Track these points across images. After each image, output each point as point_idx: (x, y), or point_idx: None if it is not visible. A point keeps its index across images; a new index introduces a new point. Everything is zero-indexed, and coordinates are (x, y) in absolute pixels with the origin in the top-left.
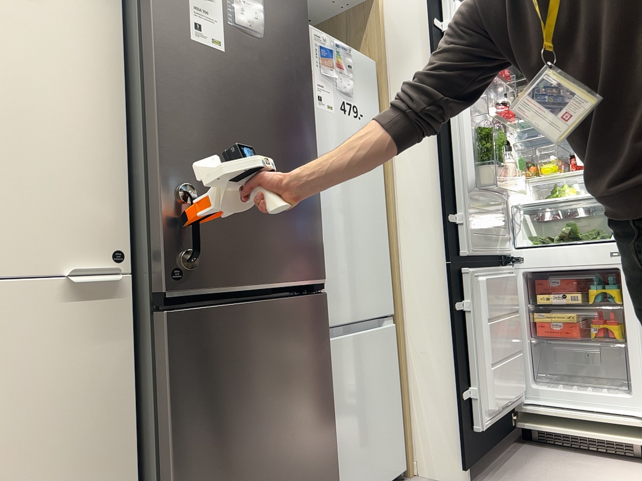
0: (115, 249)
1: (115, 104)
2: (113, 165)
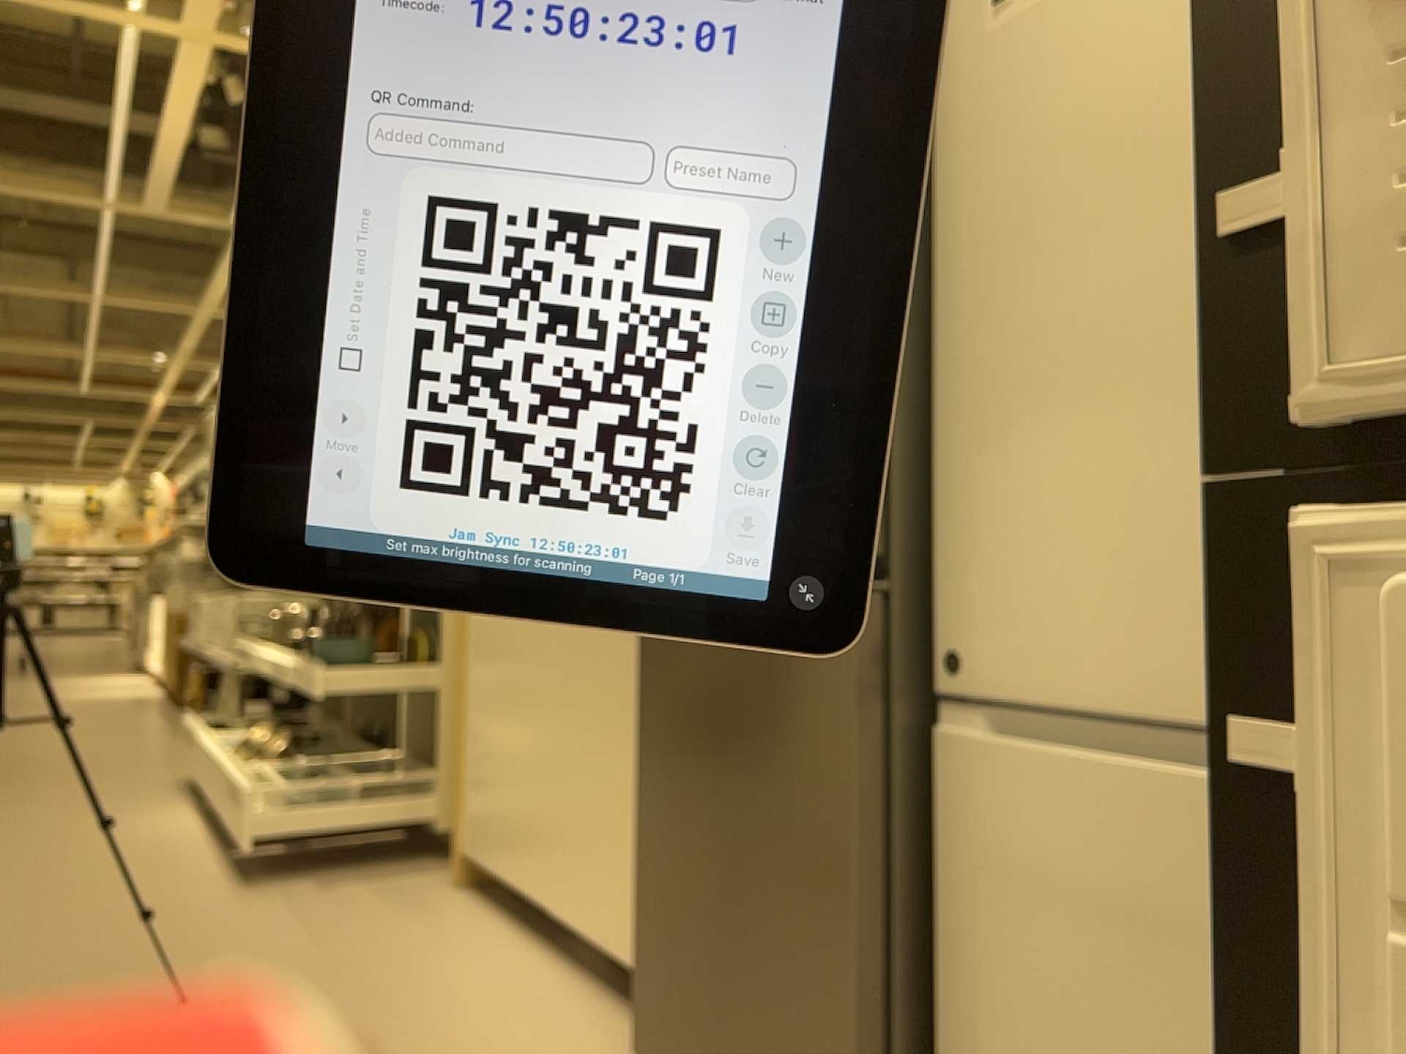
0: None
1: None
2: None
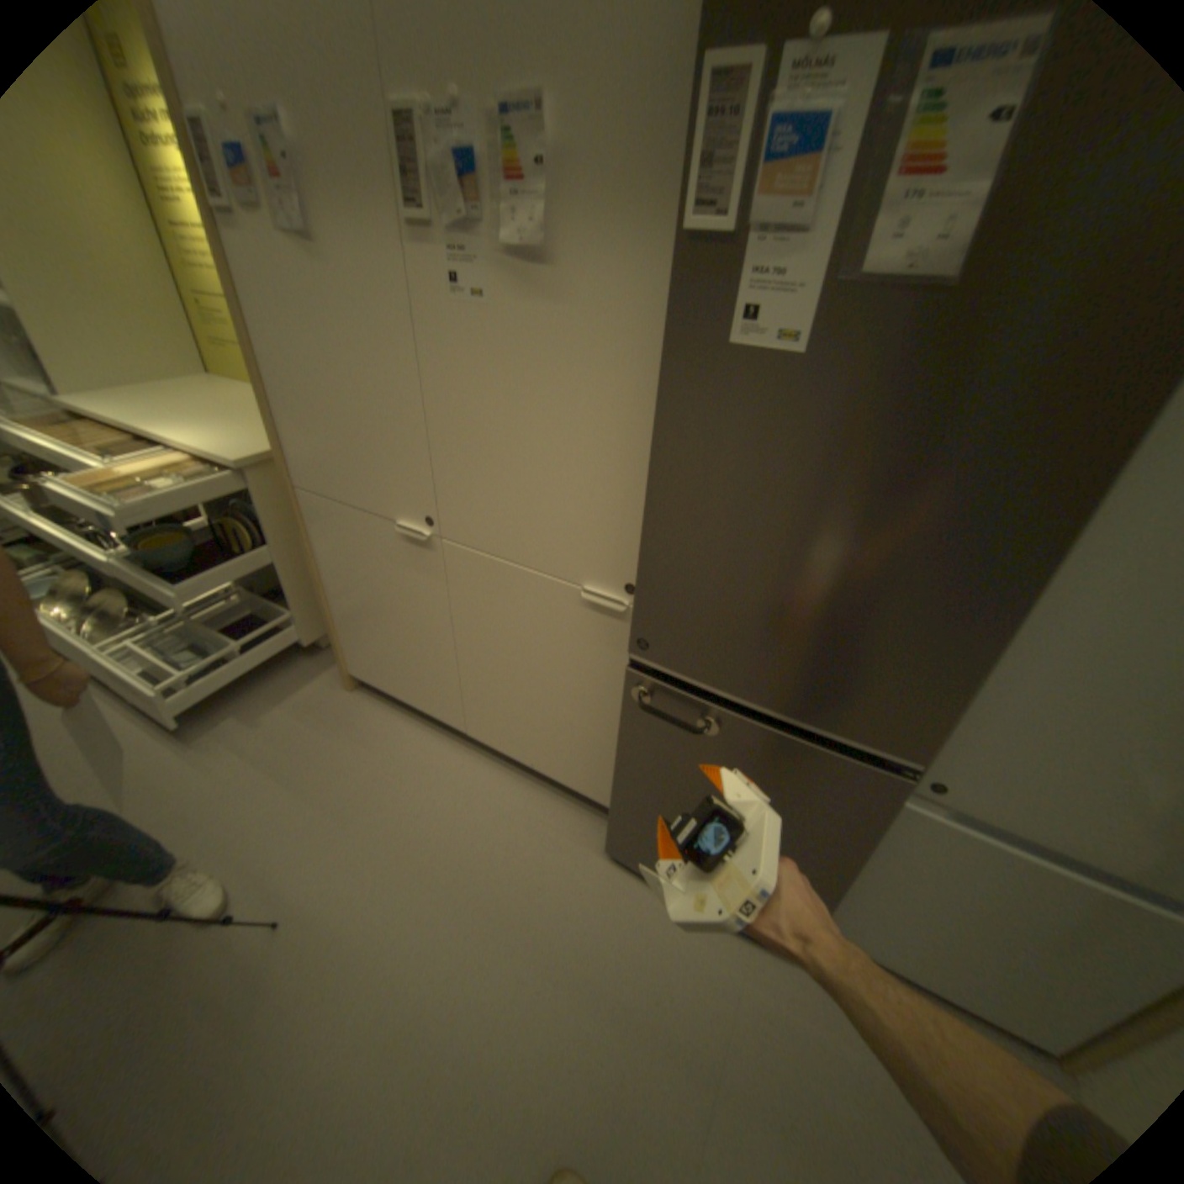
0: (631, 580)
1: (653, 424)
2: (641, 498)
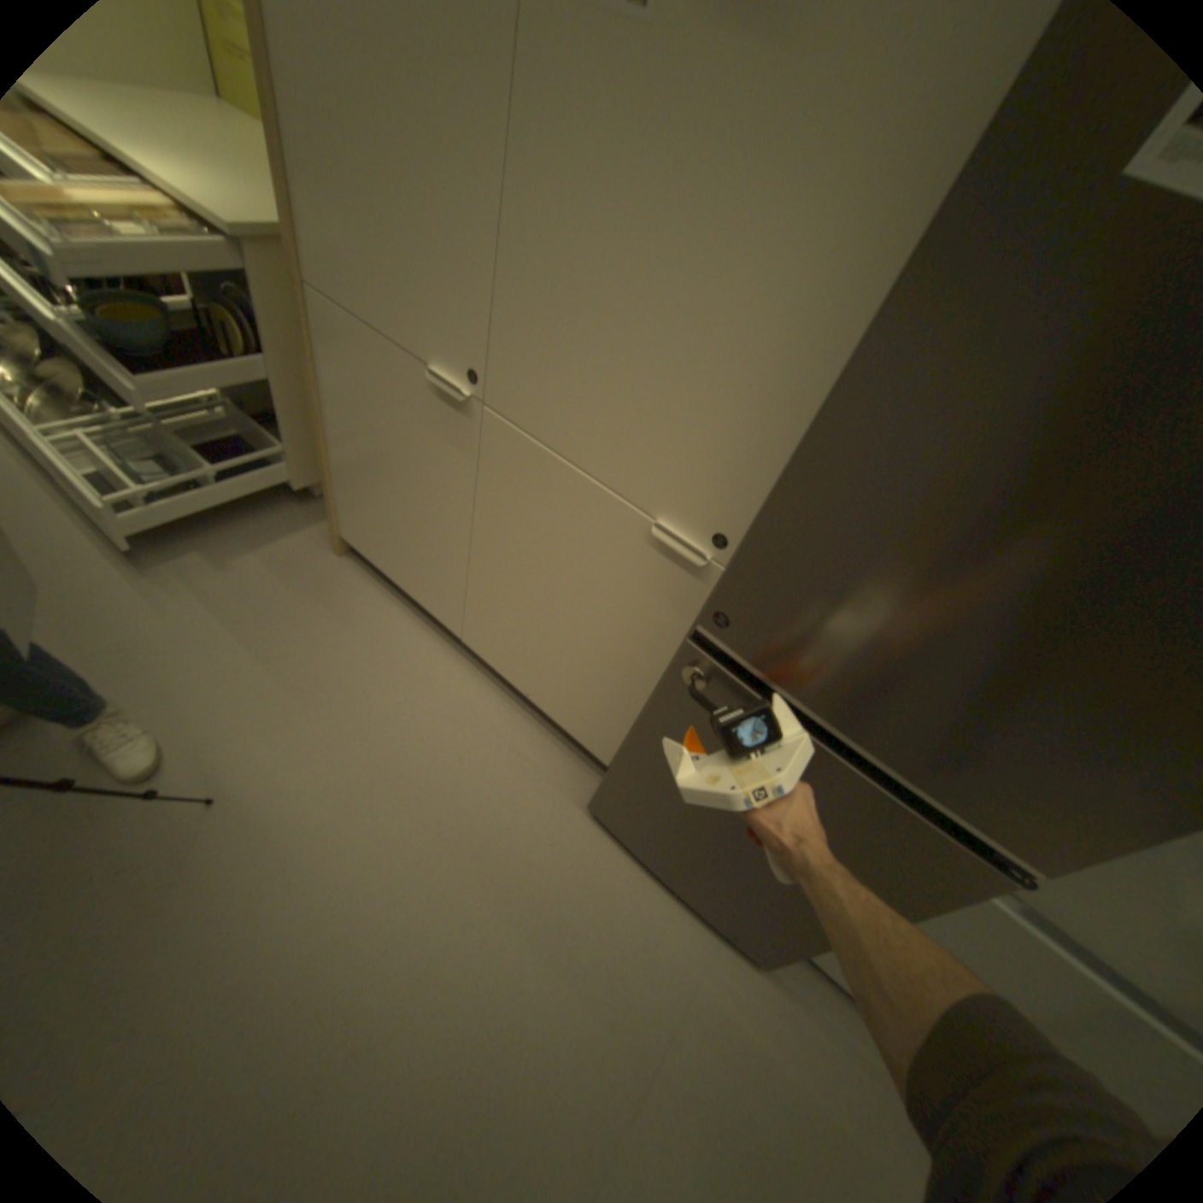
0: (728, 530)
1: (859, 308)
2: (789, 421)
